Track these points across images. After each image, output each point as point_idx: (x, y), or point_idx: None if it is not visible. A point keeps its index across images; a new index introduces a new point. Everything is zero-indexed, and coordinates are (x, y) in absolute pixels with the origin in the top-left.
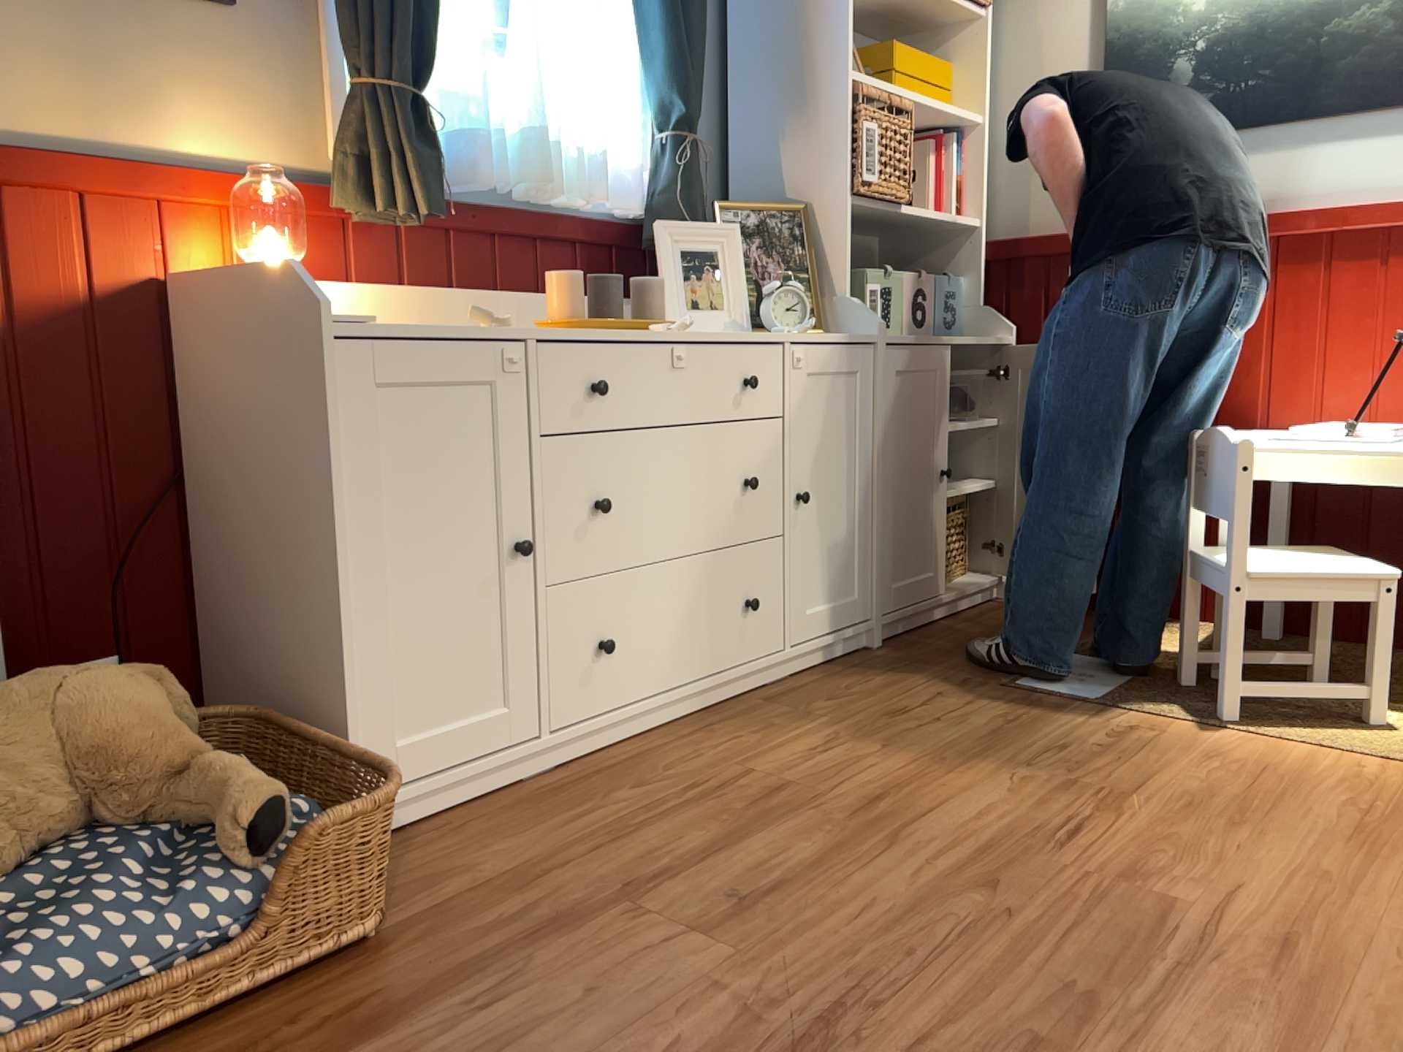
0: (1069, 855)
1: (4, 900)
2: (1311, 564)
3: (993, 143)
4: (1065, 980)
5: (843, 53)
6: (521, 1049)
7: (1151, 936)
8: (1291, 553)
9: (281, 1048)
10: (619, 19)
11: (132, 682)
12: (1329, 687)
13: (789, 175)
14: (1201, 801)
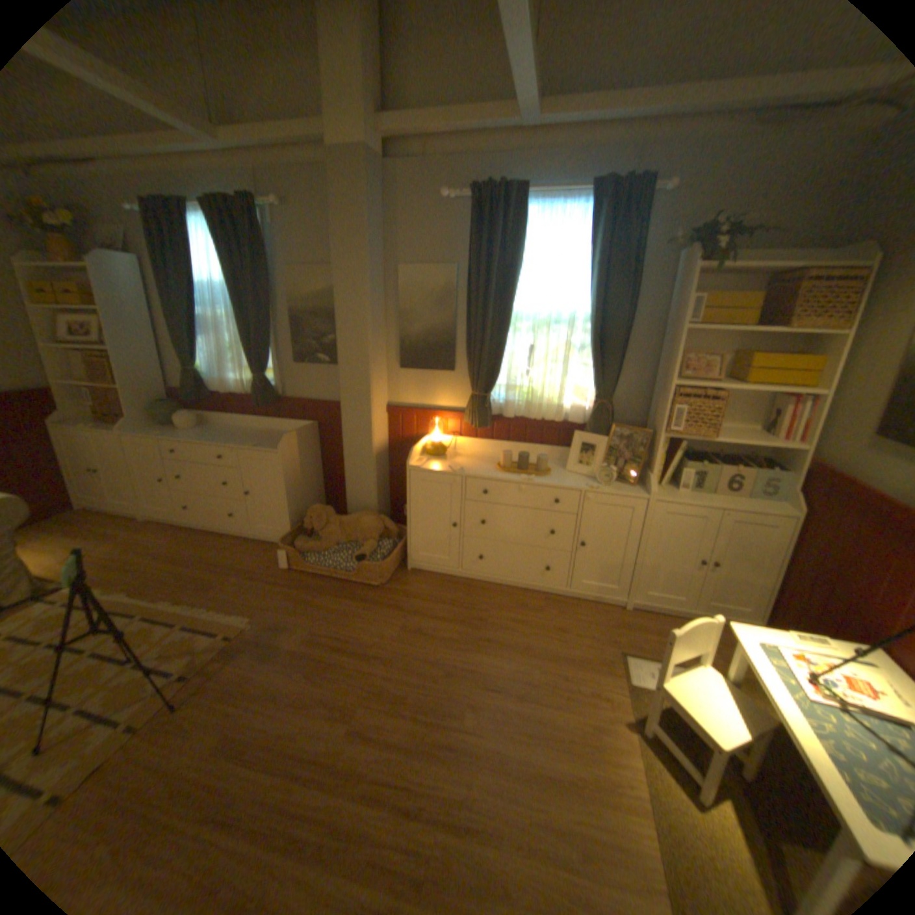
0: (479, 693)
1: (340, 548)
2: (711, 714)
3: (838, 405)
4: (410, 699)
5: (673, 374)
6: (355, 620)
7: (440, 716)
8: (735, 707)
9: (346, 594)
10: (587, 356)
11: (373, 521)
12: (688, 768)
13: (656, 416)
14: (546, 727)
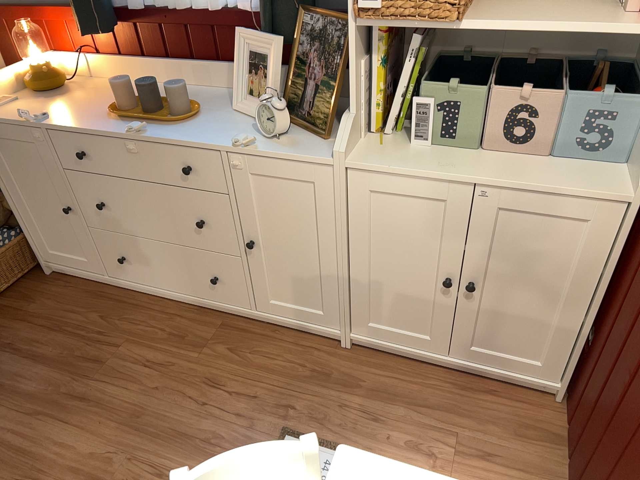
0: None
1: None
2: None
3: None
4: None
5: None
6: None
7: None
8: None
9: None
10: None
11: None
12: None
13: None
14: None
